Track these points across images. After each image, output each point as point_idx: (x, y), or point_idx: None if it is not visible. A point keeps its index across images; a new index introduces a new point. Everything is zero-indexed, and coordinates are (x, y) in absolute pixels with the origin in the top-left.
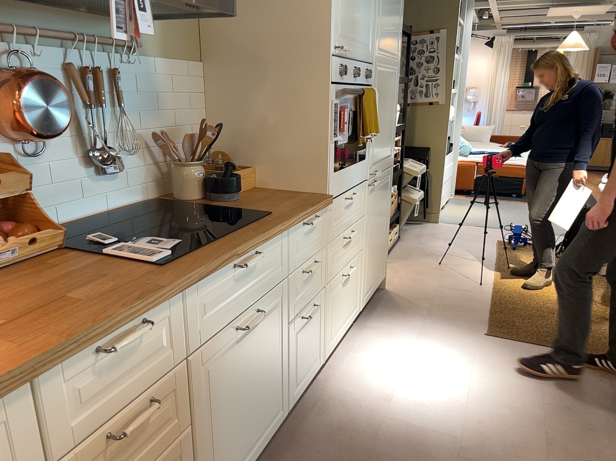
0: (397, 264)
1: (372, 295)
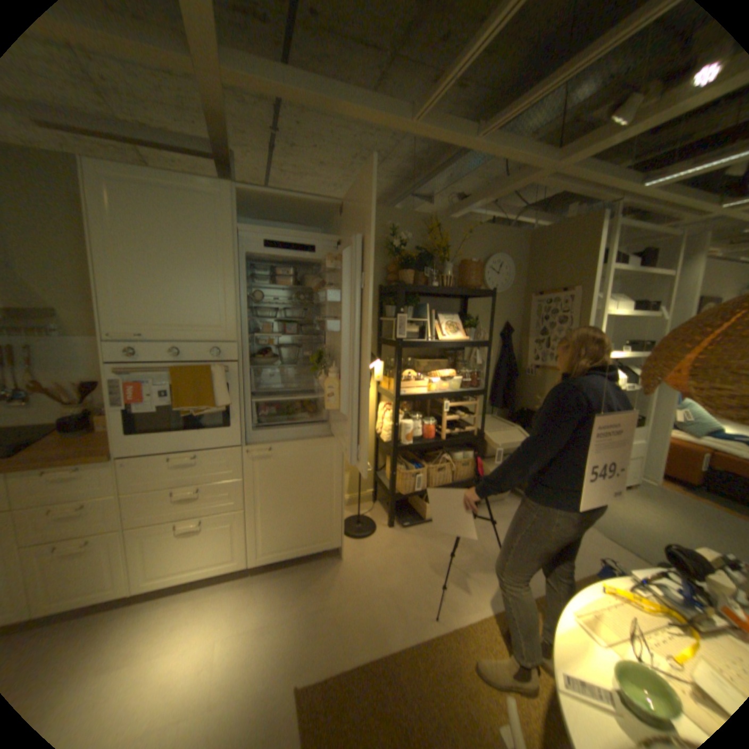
0: (408, 539)
1: (288, 559)
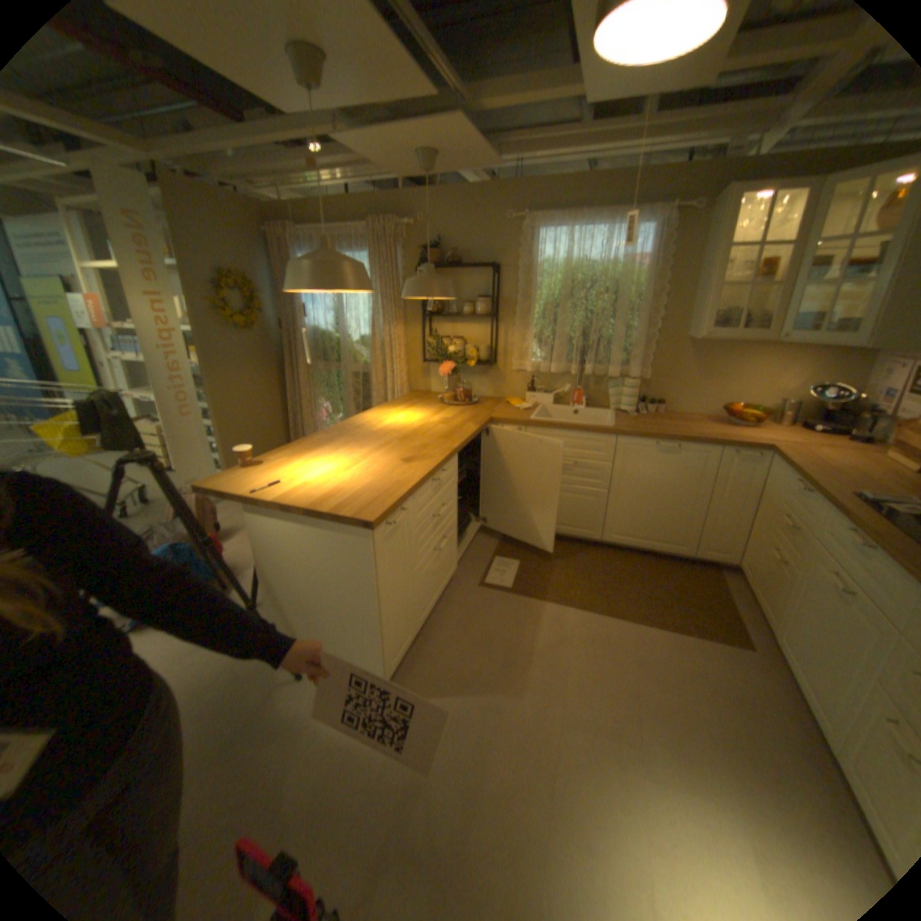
0: None
1: None
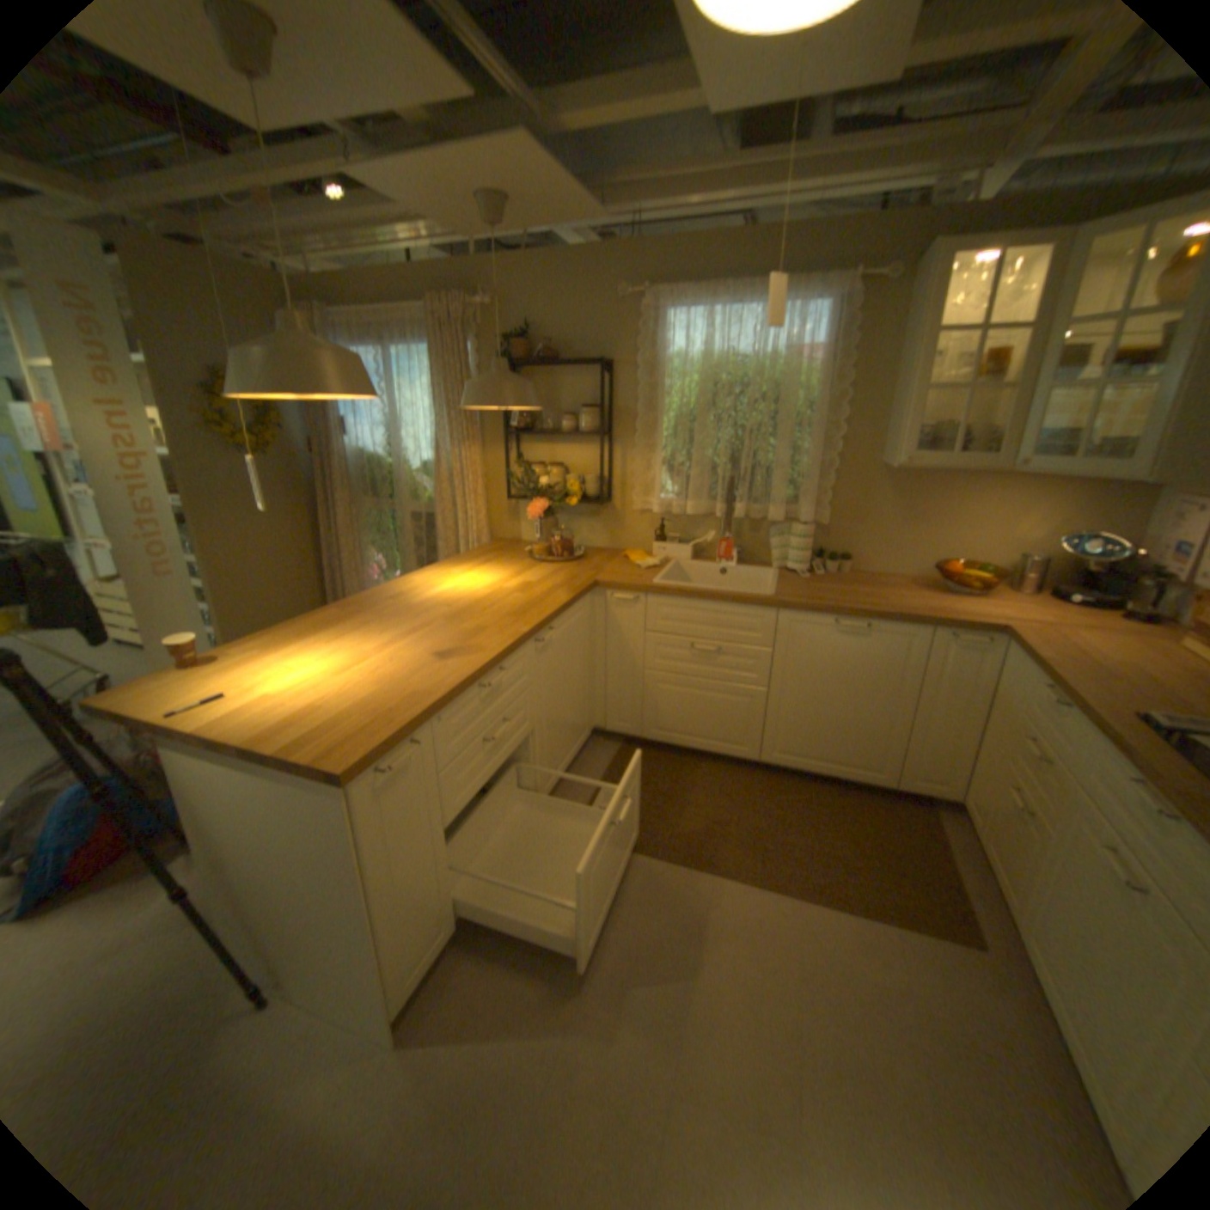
0: None
1: None
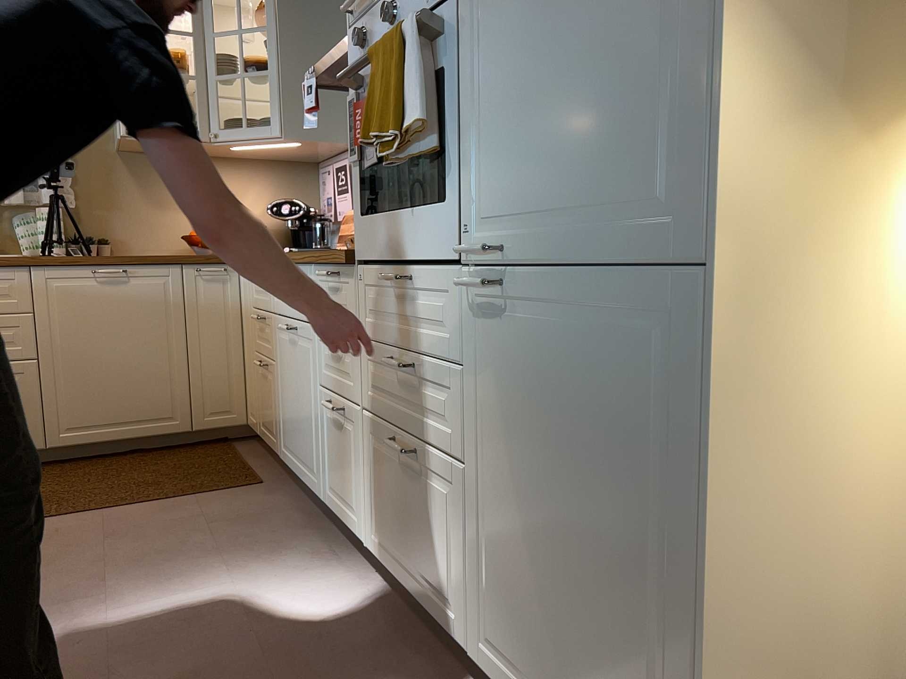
0: None
1: None
